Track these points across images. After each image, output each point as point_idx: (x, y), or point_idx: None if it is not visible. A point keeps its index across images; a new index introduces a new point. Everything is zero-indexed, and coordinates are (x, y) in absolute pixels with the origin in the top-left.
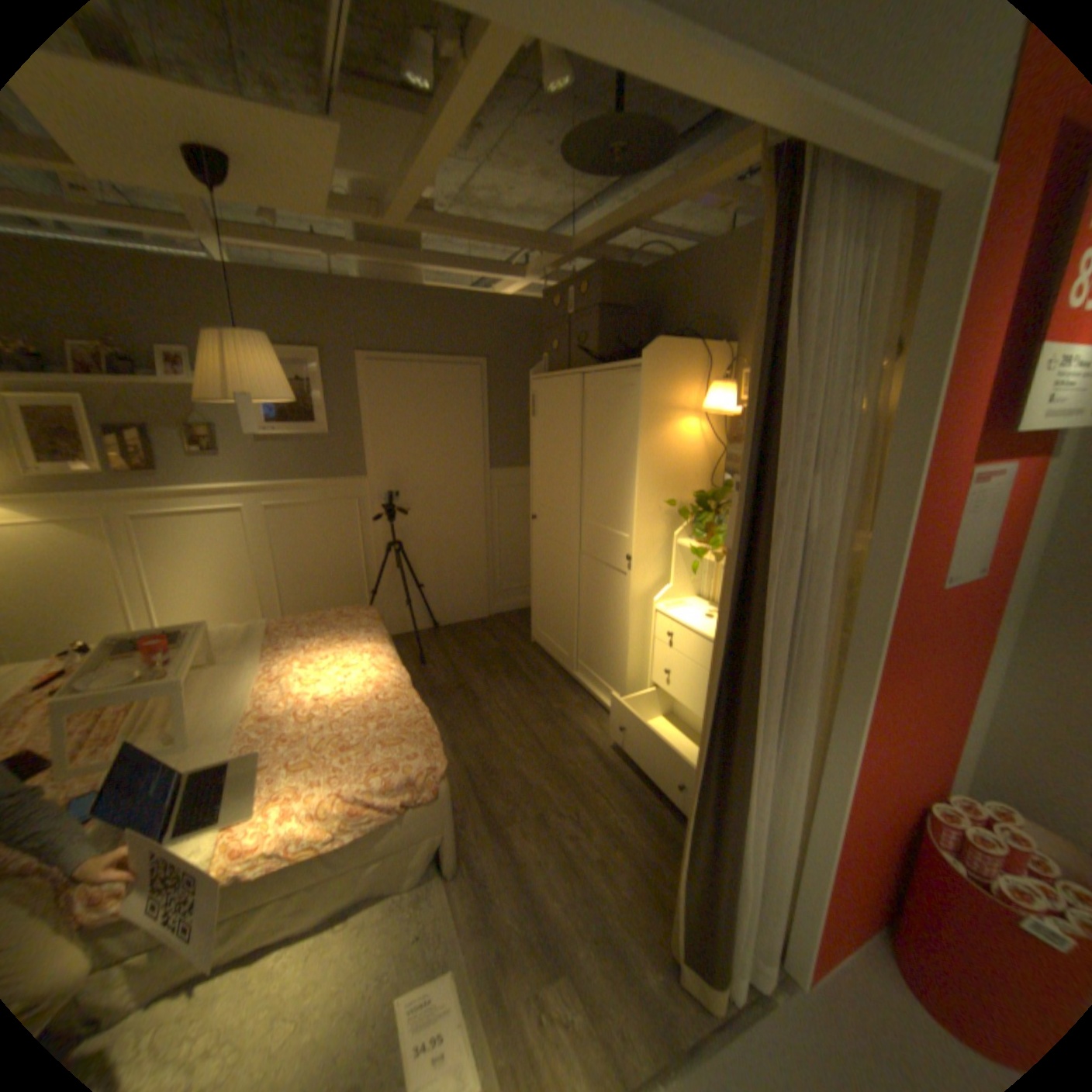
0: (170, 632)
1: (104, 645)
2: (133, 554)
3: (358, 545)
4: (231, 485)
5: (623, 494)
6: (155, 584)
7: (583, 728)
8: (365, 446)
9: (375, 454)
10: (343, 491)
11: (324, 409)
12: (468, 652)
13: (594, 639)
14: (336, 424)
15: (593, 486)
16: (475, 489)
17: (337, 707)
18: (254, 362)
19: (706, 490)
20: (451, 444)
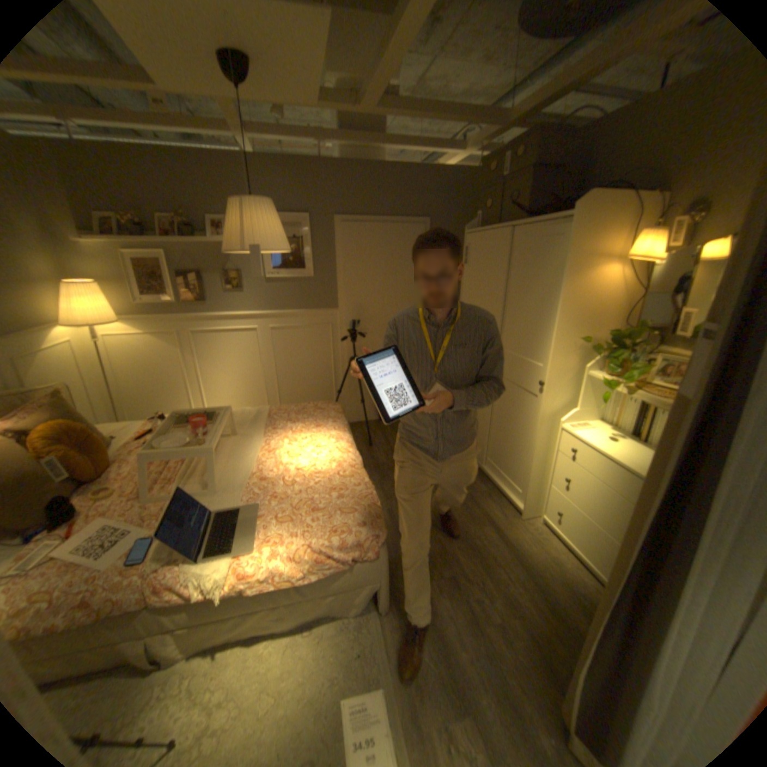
0: (209, 412)
1: (170, 418)
2: (192, 357)
3: (330, 358)
4: (250, 313)
5: (541, 330)
6: (205, 377)
7: (489, 512)
8: (338, 287)
9: (345, 292)
10: (322, 319)
11: (311, 259)
12: None
13: (503, 444)
14: (318, 271)
15: (513, 322)
16: None
17: (311, 478)
18: (264, 223)
19: (620, 329)
20: (399, 286)
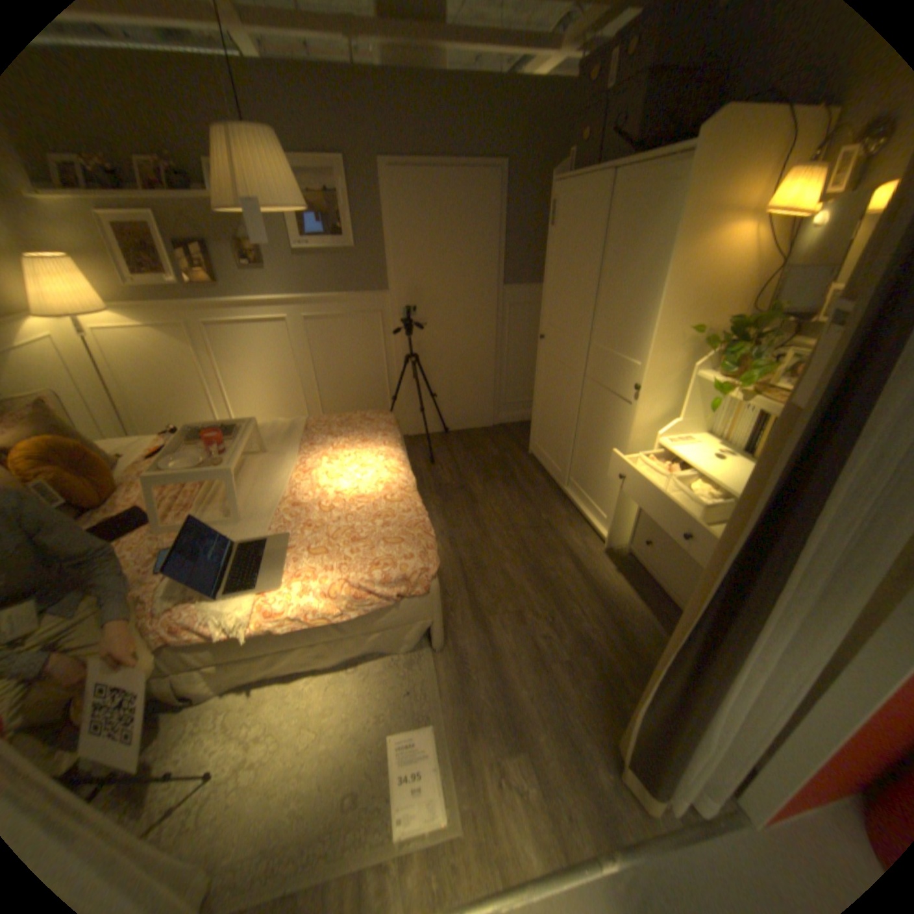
0: (228, 425)
1: (181, 433)
2: (209, 356)
3: (381, 356)
4: (276, 298)
5: (642, 316)
6: (228, 381)
7: (567, 540)
8: (387, 261)
9: (396, 268)
10: (368, 305)
11: (349, 222)
12: (471, 457)
13: (589, 461)
14: (360, 238)
15: (609, 306)
16: (487, 306)
17: (352, 503)
18: (267, 165)
19: (745, 314)
20: (467, 258)
